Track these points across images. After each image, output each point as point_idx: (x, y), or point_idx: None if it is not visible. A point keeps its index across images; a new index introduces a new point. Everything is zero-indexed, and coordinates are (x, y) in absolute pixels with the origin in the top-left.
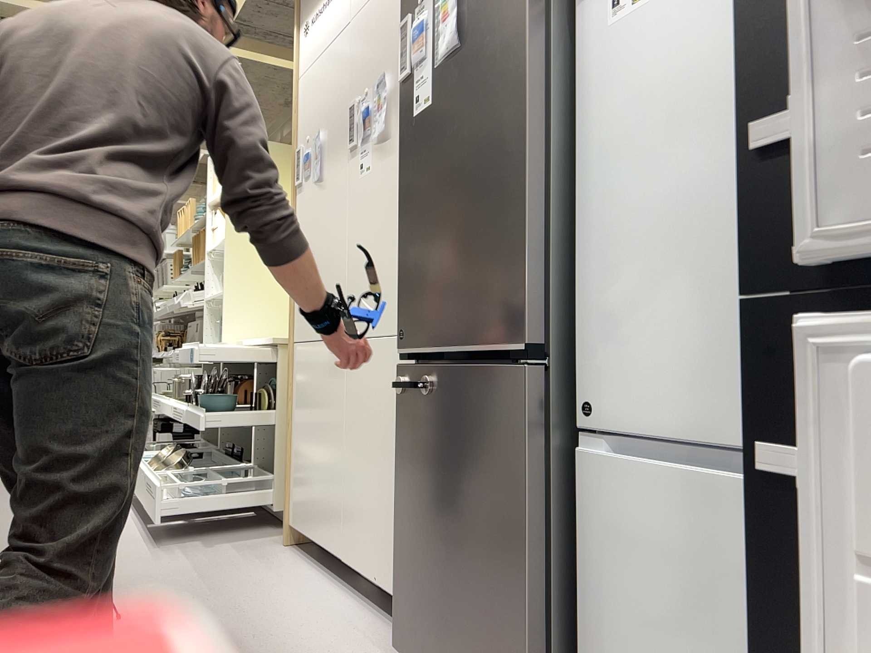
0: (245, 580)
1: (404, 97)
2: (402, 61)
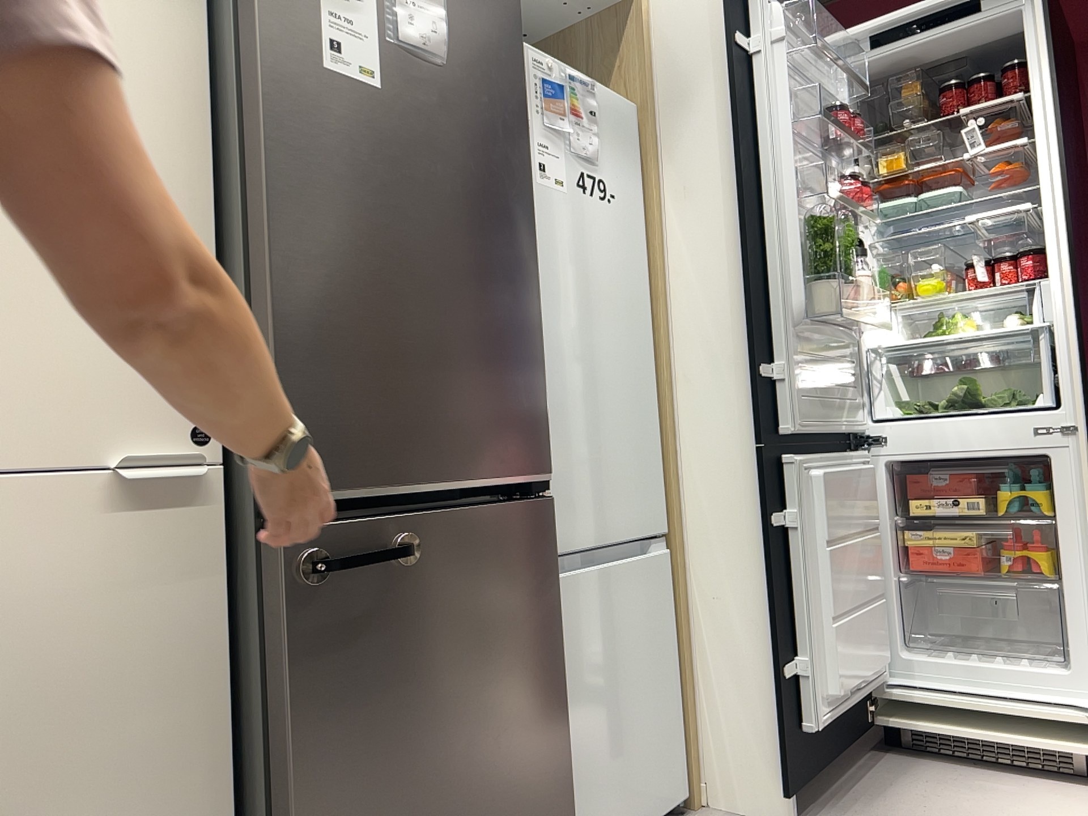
0: None
1: None
2: None
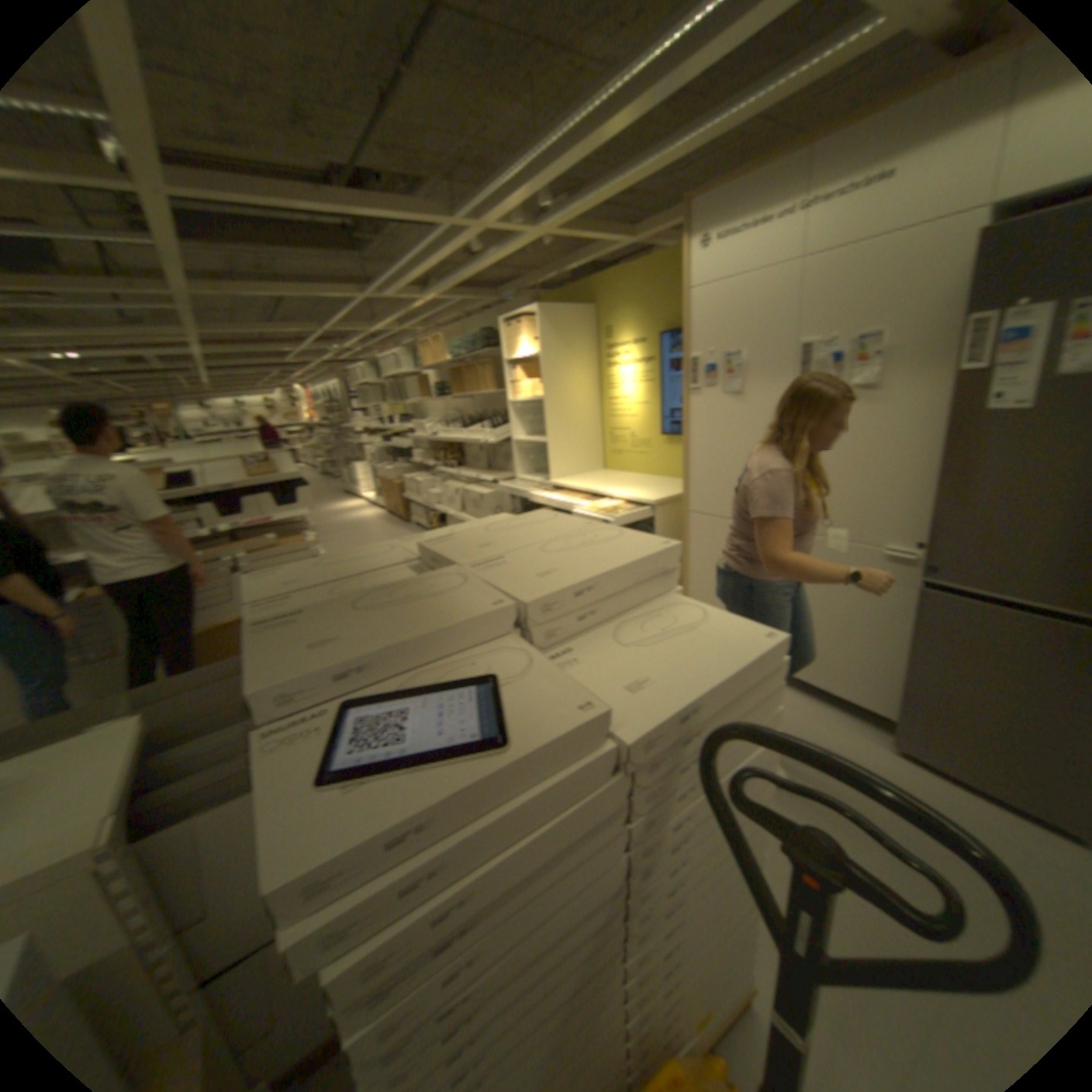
0: None
1: (966, 384)
2: (972, 352)
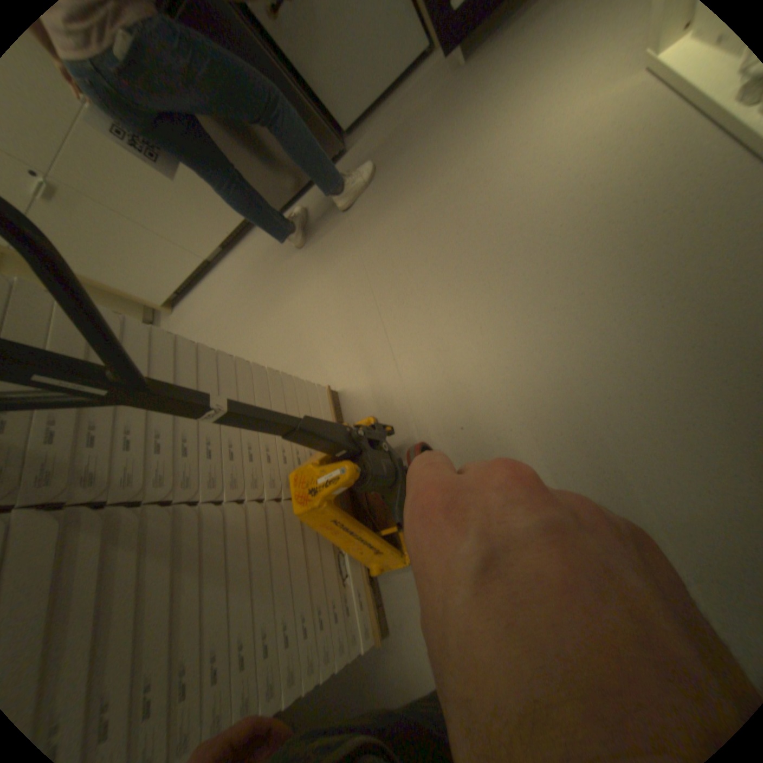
0: (199, 316)
1: None
2: None
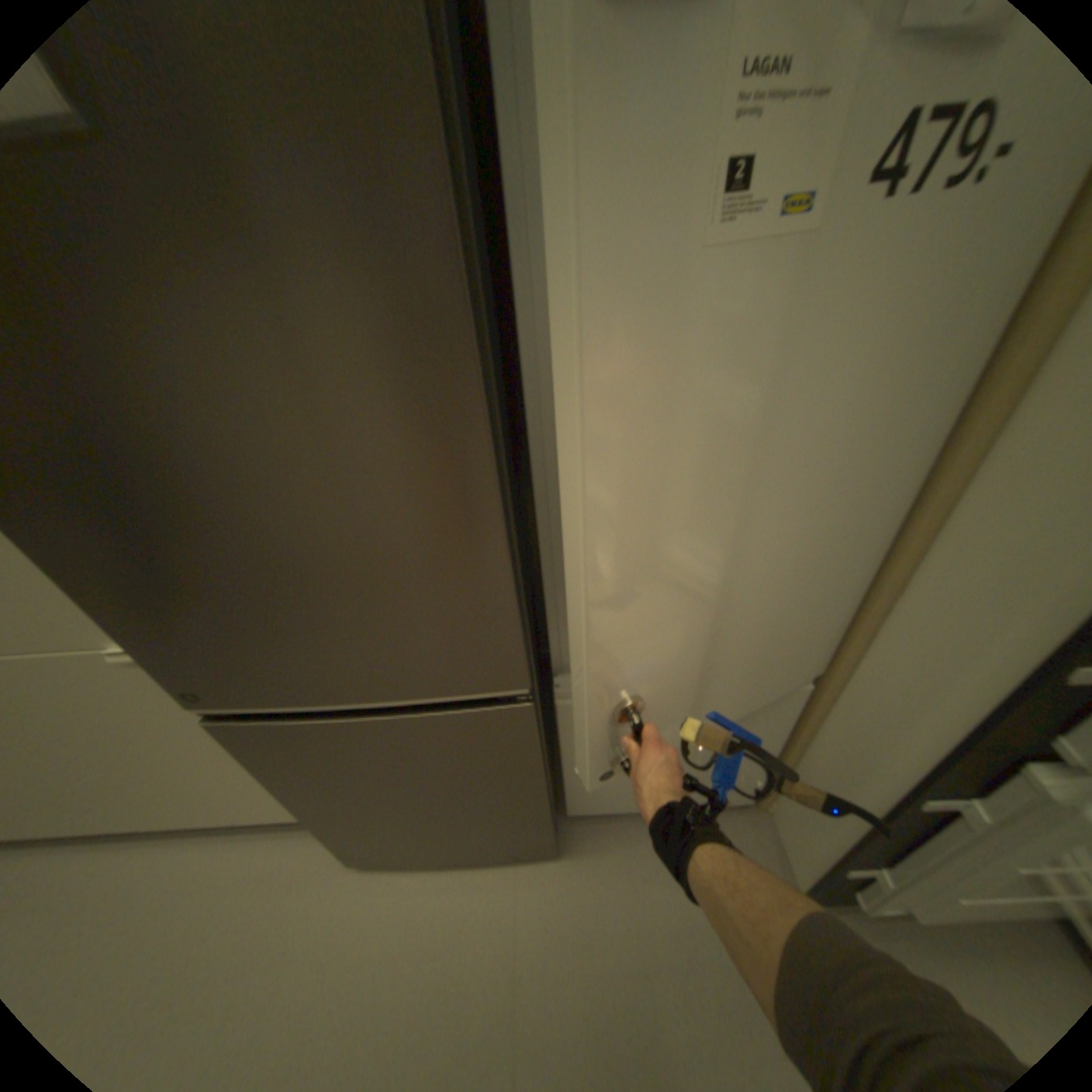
0: None
1: None
2: None
